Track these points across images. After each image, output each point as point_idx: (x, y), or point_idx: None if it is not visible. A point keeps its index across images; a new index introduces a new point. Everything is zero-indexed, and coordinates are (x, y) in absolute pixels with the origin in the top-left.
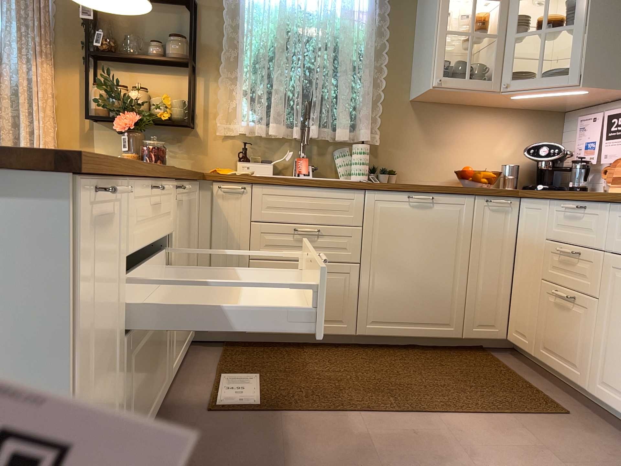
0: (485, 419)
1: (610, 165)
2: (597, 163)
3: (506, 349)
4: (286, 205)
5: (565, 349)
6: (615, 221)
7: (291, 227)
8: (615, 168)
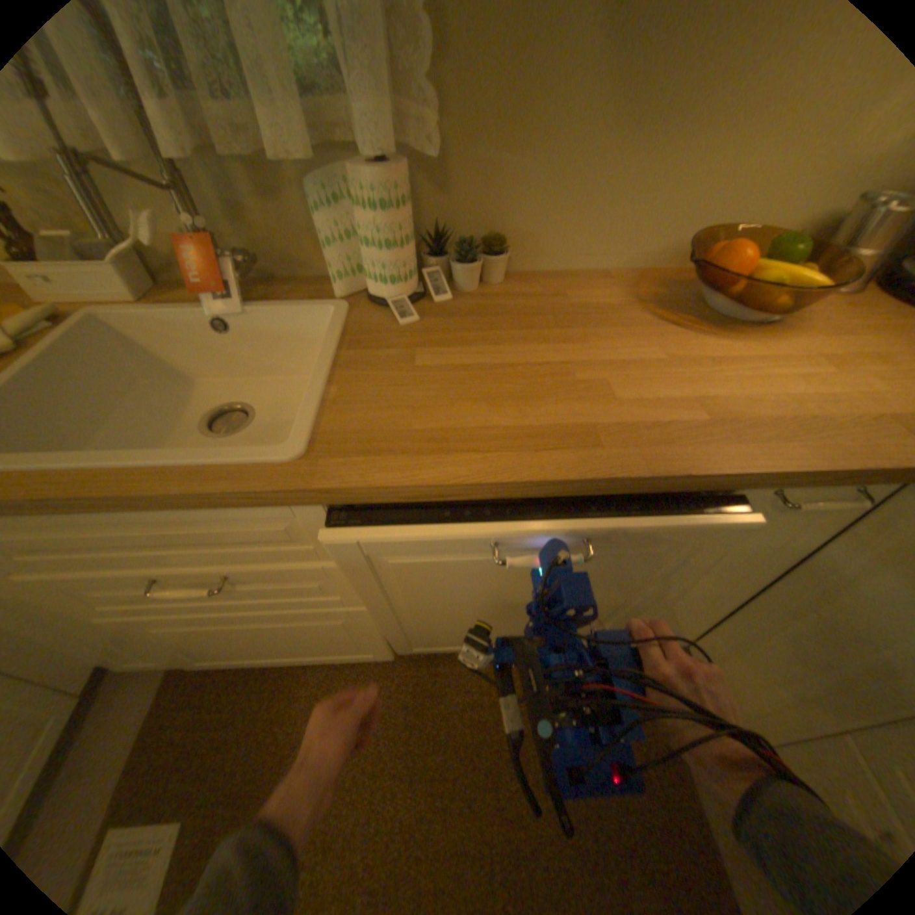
0: None
1: None
2: None
3: None
4: (77, 546)
5: None
6: None
7: (140, 579)
8: None
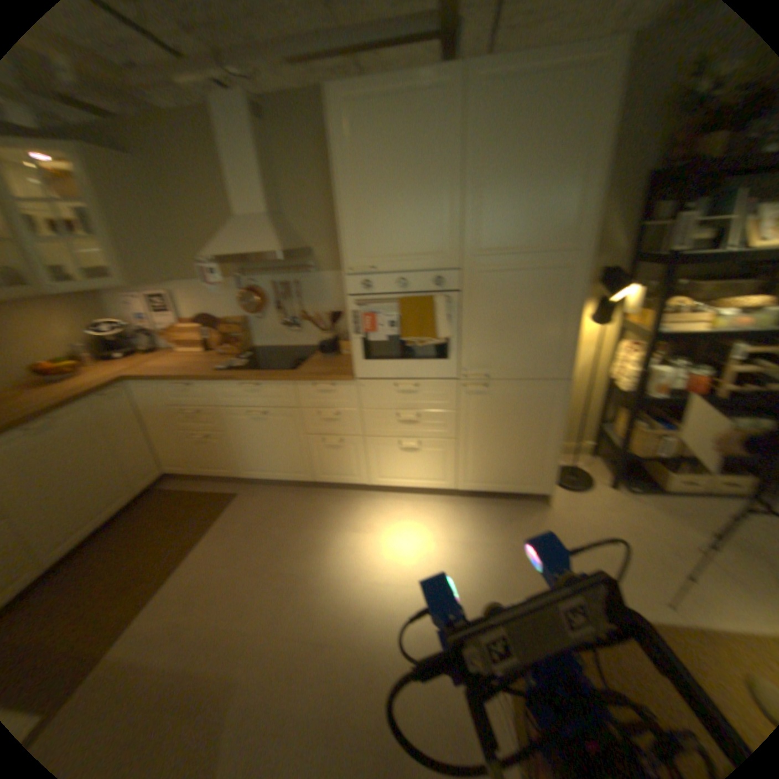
0: (203, 538)
1: (156, 329)
2: (144, 327)
3: (156, 479)
4: None
5: (209, 463)
6: (211, 390)
7: None
8: (164, 333)
